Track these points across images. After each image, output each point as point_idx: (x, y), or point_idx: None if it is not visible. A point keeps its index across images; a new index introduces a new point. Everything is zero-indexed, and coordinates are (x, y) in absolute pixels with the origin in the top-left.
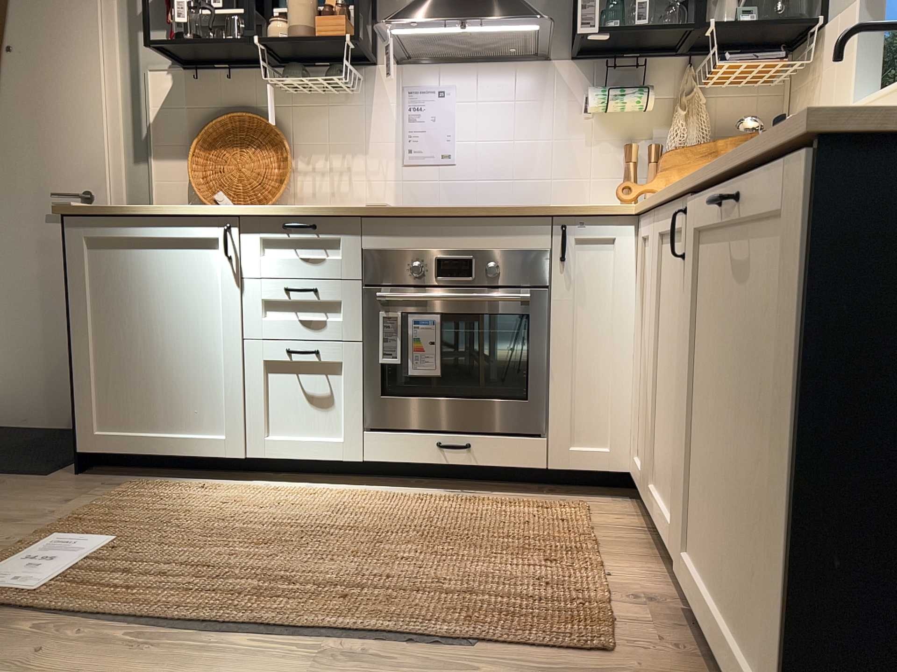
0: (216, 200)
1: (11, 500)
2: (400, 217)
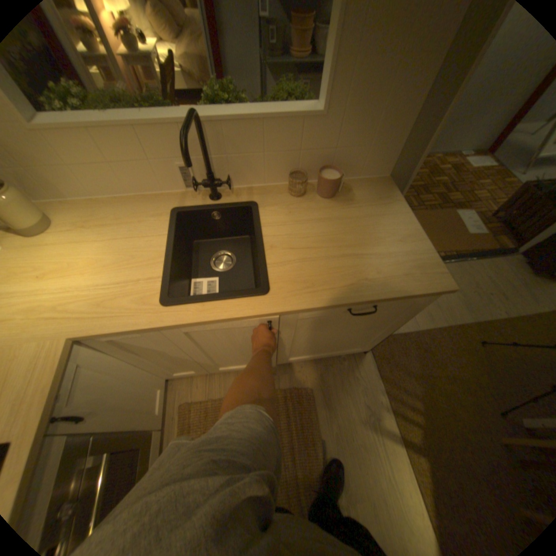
0: None
1: None
2: None
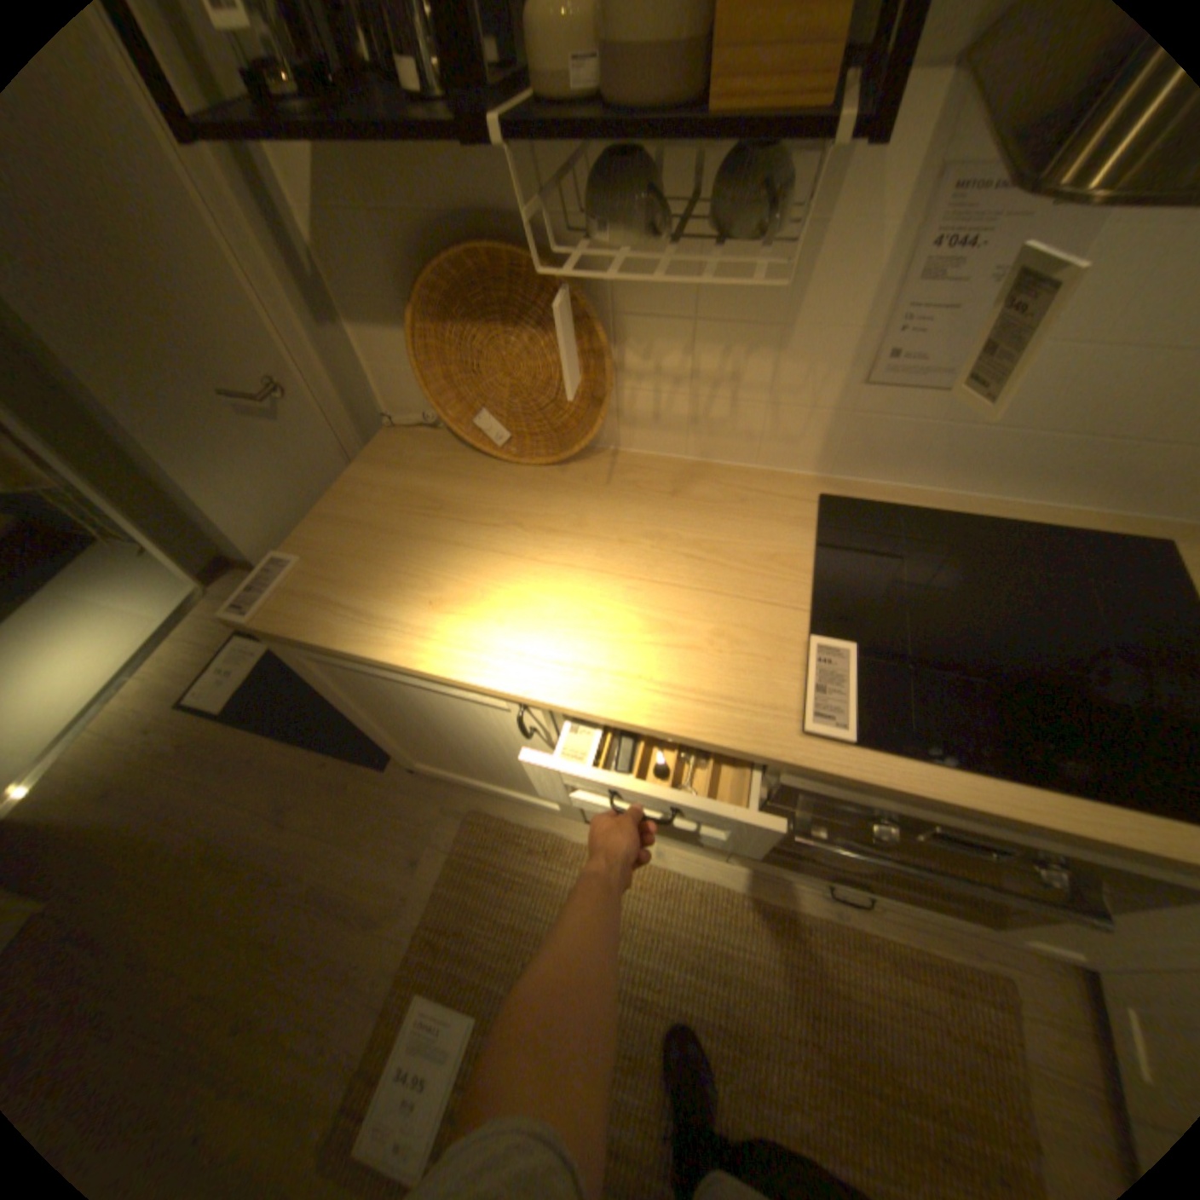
0: (481, 423)
1: (358, 850)
2: (887, 788)
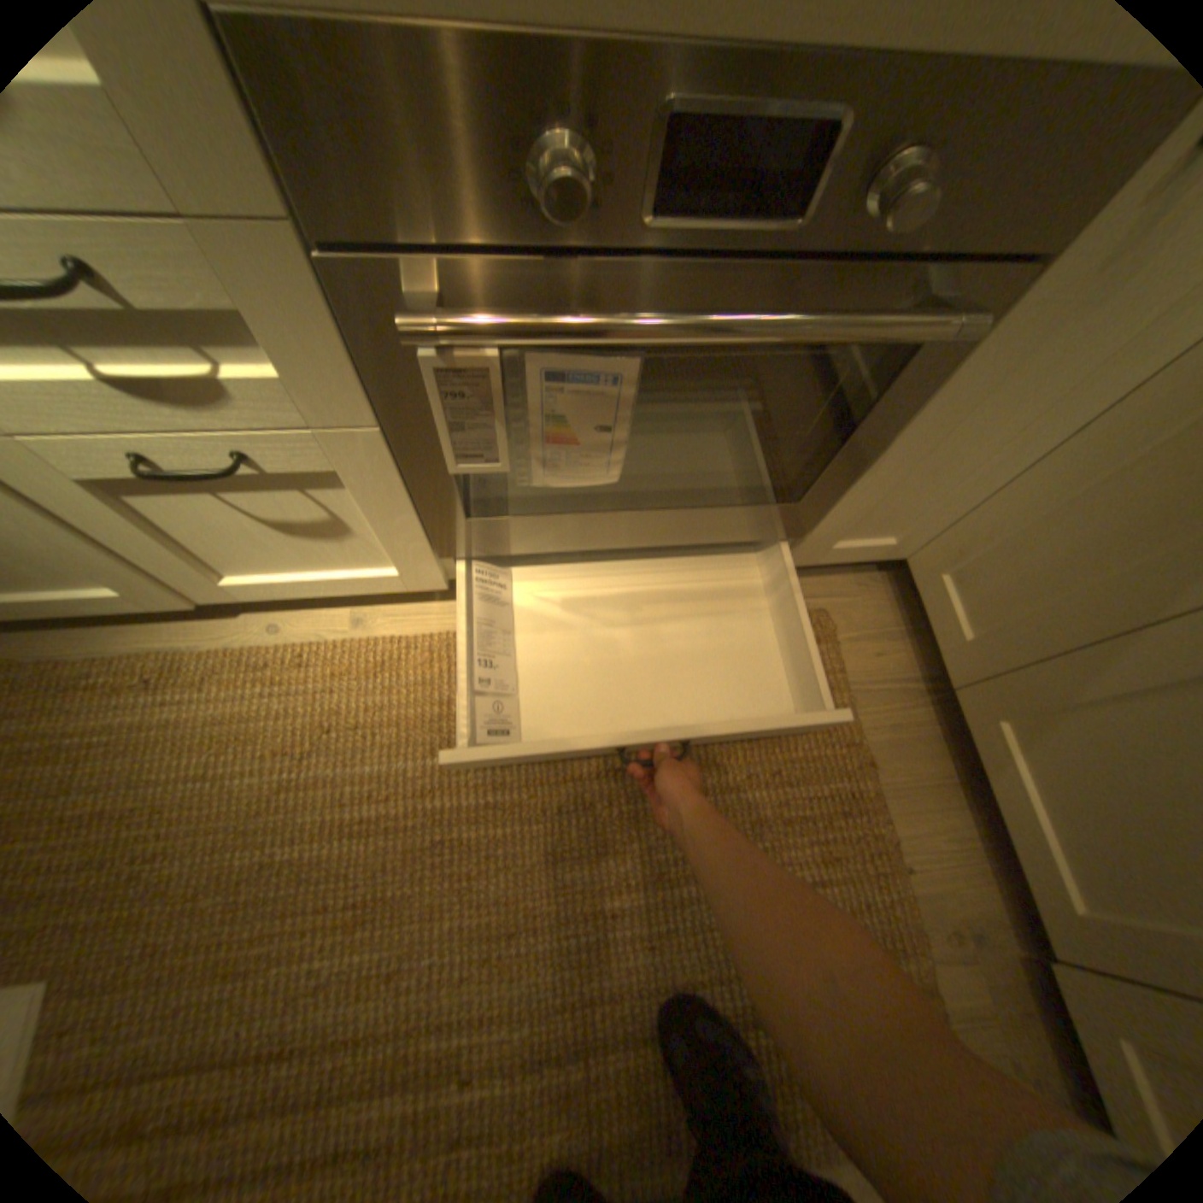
0: None
1: None
2: None
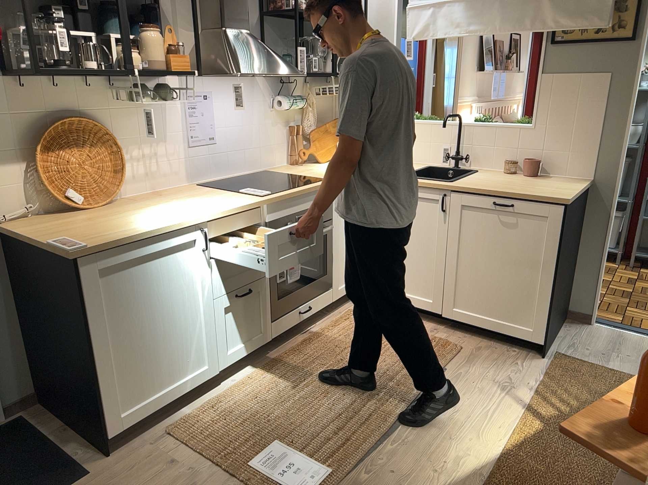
0: (70, 197)
1: None
2: (283, 199)
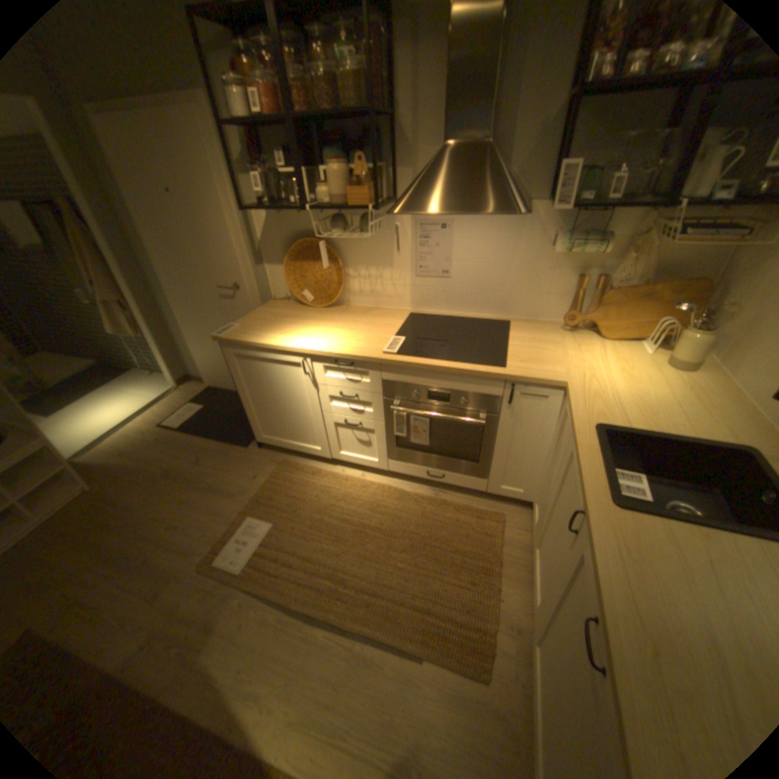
0: (303, 295)
1: (230, 473)
2: (403, 366)
